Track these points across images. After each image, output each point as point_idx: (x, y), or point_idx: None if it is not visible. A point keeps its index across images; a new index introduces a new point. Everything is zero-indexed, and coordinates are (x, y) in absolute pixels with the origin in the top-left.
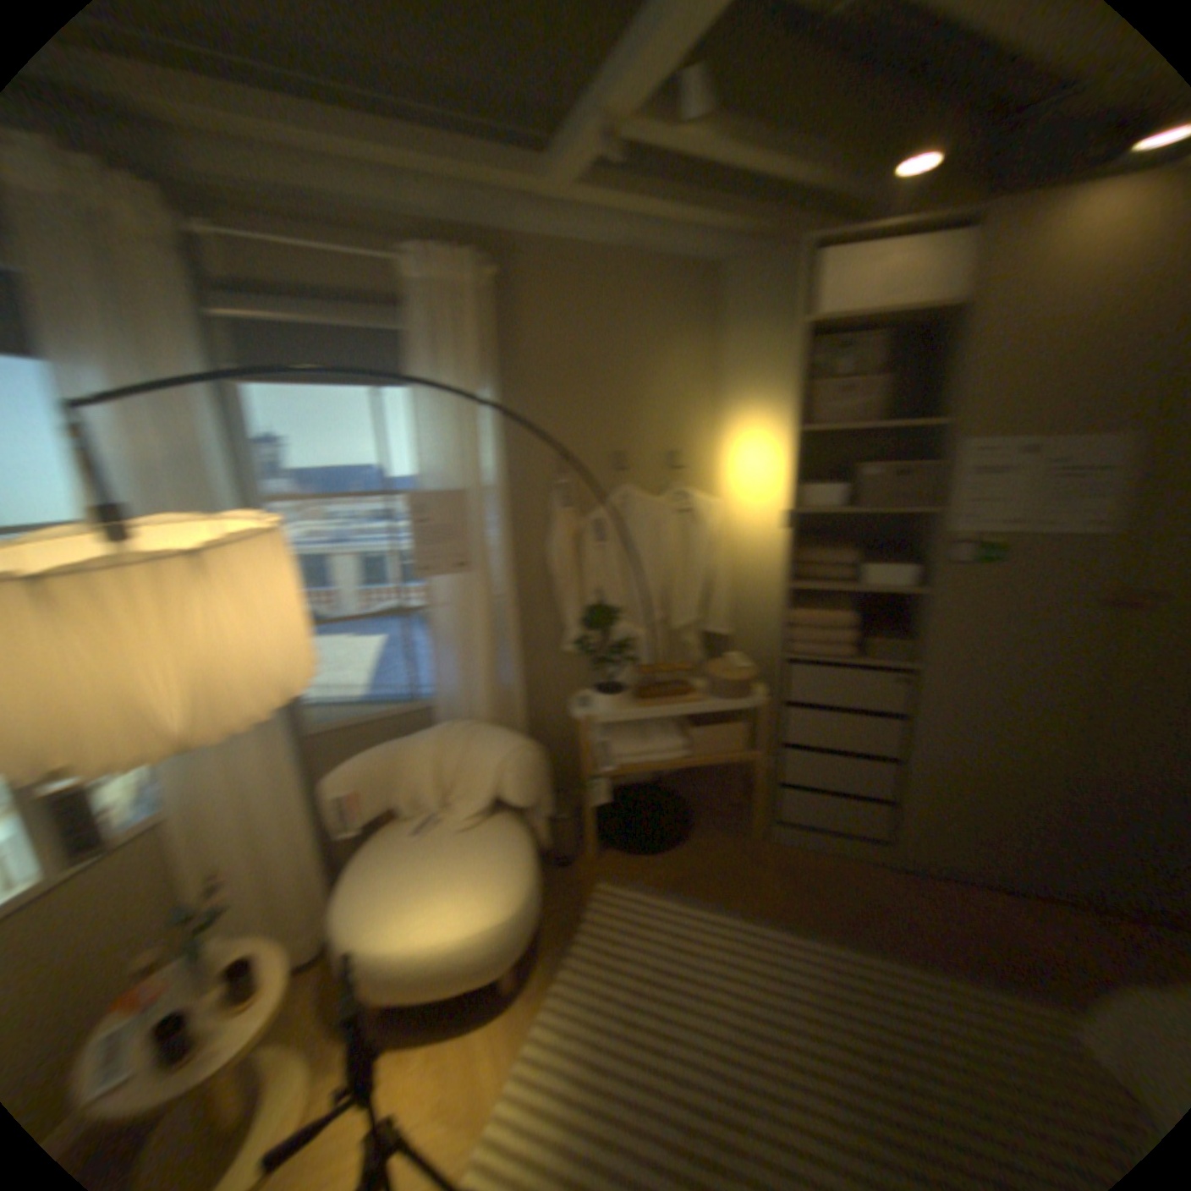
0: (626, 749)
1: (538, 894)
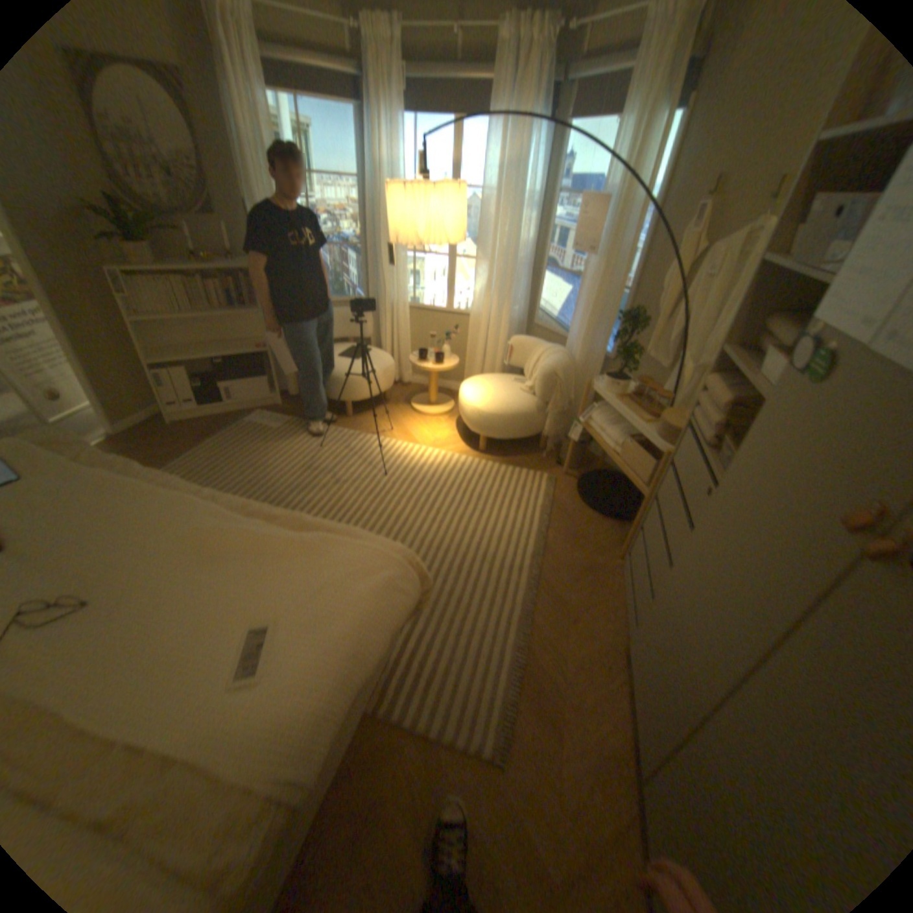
0: (596, 416)
1: (496, 418)
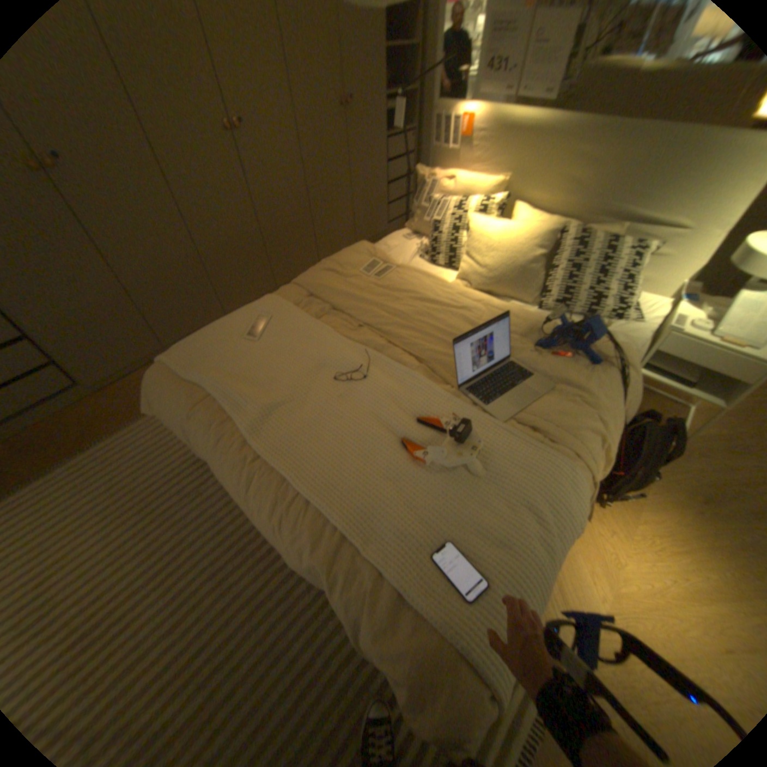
0: None
1: None
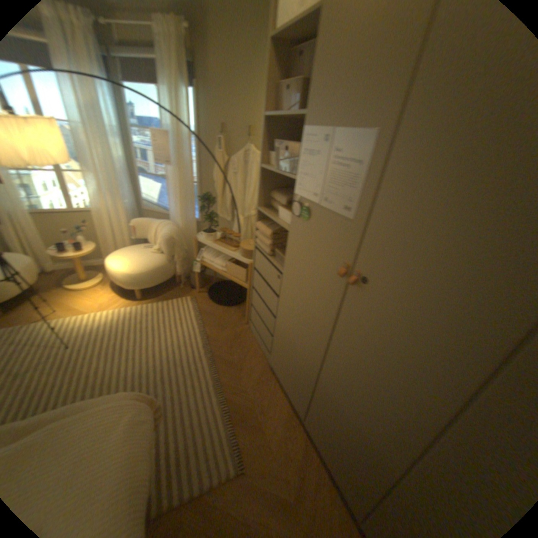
0: (205, 256)
1: (142, 276)
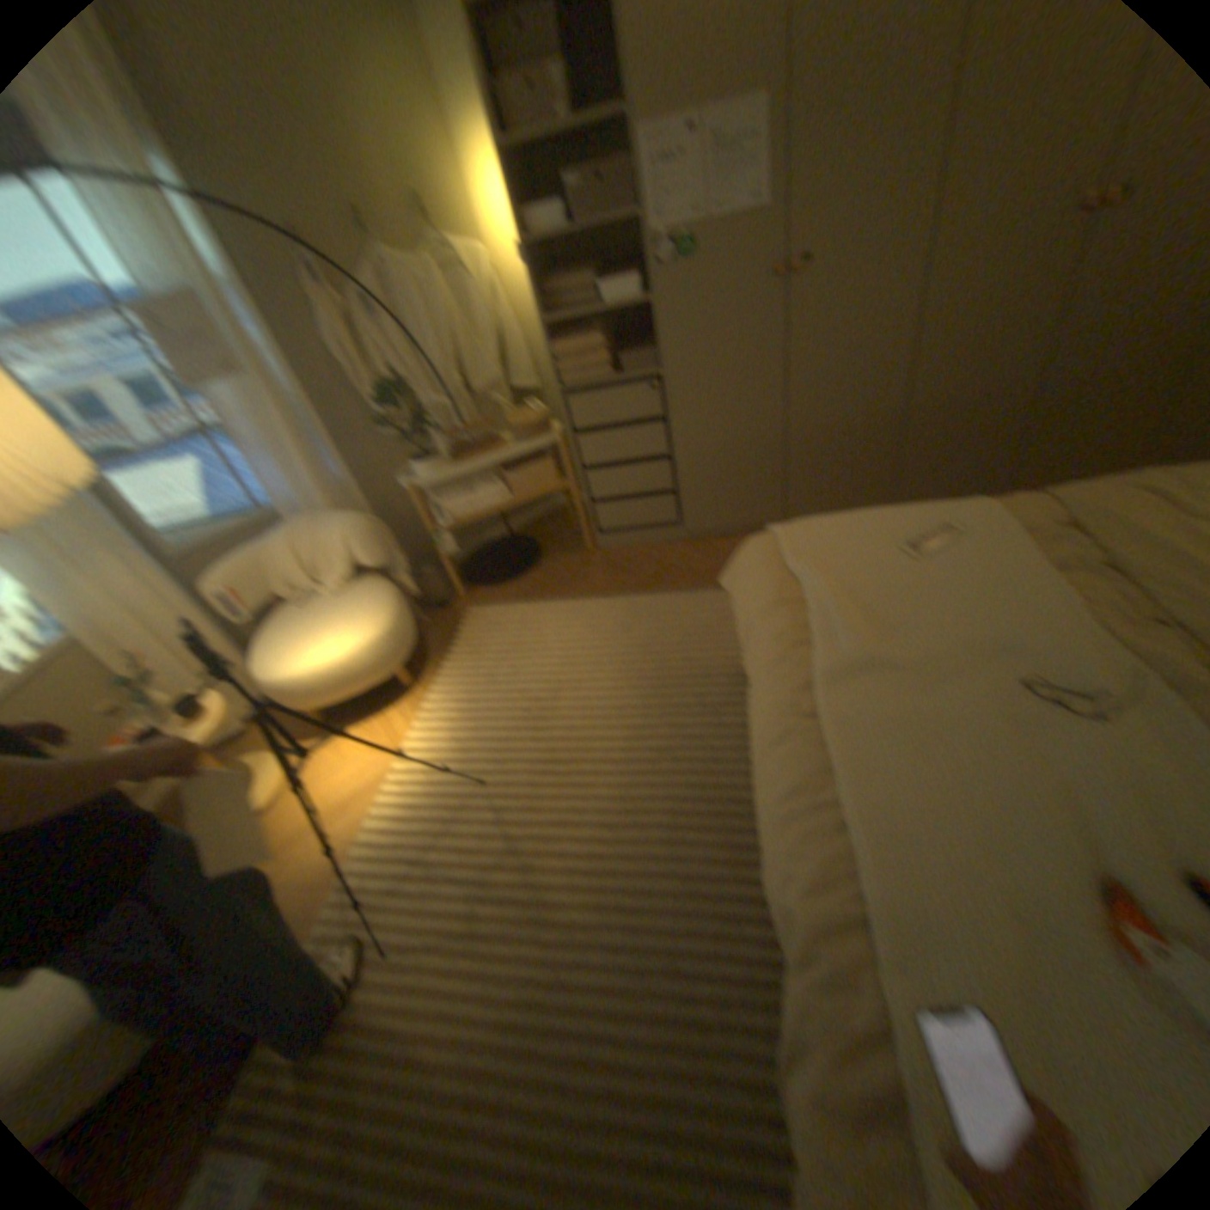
0: (455, 508)
1: (403, 622)
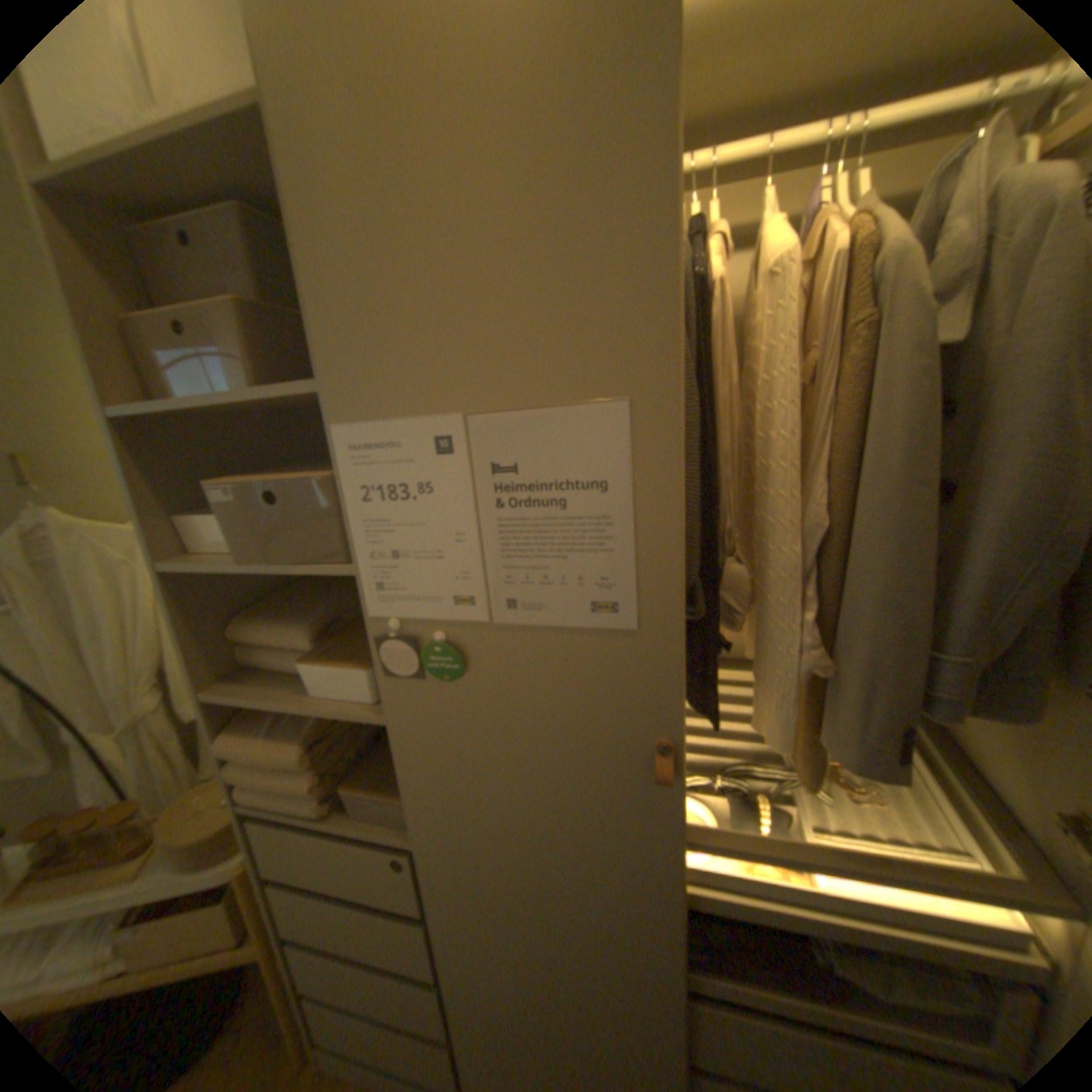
0: None
1: None
